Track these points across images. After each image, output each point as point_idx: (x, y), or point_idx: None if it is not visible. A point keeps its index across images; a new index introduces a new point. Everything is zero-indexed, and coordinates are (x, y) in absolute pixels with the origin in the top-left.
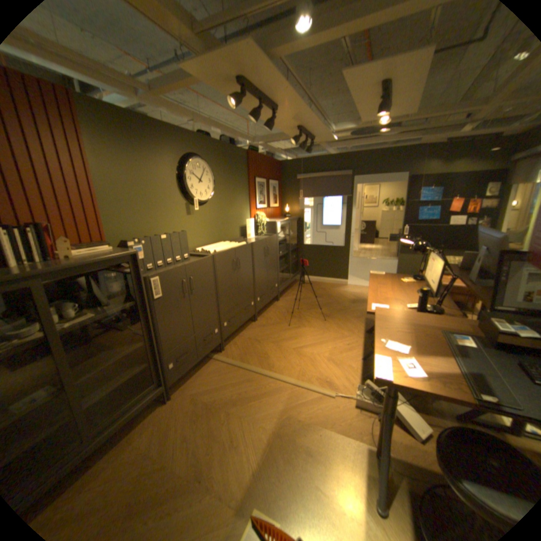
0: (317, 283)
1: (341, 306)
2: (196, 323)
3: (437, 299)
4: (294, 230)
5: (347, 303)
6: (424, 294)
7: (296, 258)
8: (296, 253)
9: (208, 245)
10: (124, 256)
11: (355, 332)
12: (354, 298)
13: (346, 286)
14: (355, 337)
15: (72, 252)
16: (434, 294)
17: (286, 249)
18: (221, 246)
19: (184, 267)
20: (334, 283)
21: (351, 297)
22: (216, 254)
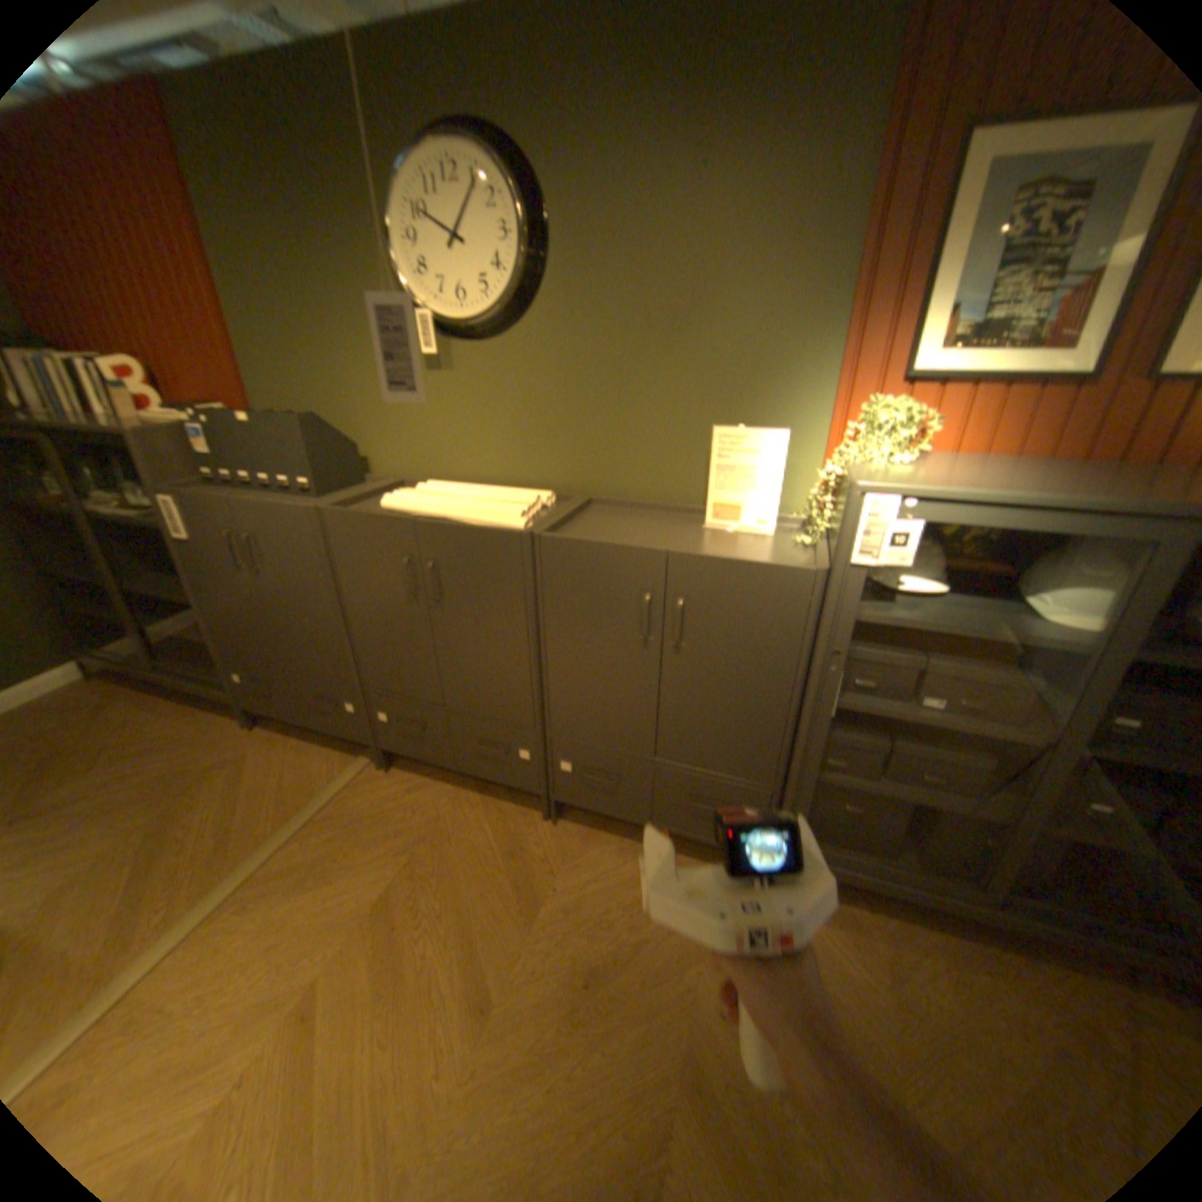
0: None
1: None
2: (281, 647)
3: None
4: None
5: None
6: None
7: None
8: None
9: (506, 484)
10: (122, 435)
11: None
12: None
13: None
14: None
15: (151, 411)
16: None
17: (1067, 723)
18: (453, 499)
19: (224, 502)
20: None
21: None
22: (330, 507)
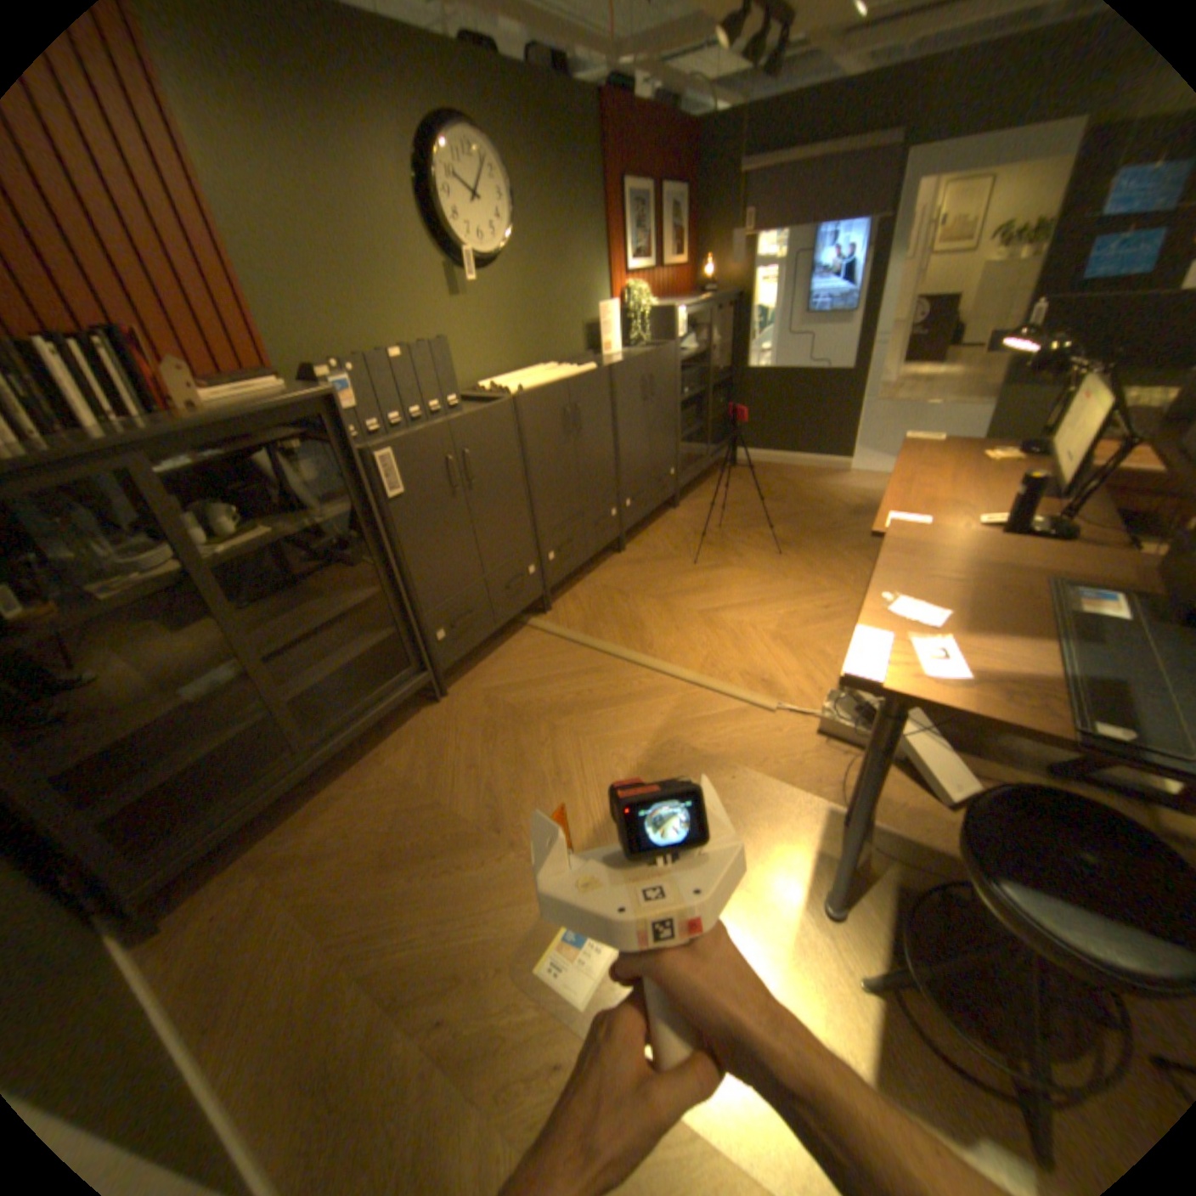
0: (775, 468)
1: (825, 521)
2: (487, 553)
3: (1068, 502)
4: (726, 329)
5: (842, 516)
6: (1033, 487)
7: (728, 404)
8: (729, 392)
9: (508, 374)
10: (309, 402)
11: (849, 581)
12: (861, 502)
13: (847, 474)
14: (847, 591)
15: (203, 395)
16: (1064, 489)
17: (702, 382)
18: (537, 376)
19: (448, 427)
20: (819, 467)
21: (855, 501)
22: (521, 394)
